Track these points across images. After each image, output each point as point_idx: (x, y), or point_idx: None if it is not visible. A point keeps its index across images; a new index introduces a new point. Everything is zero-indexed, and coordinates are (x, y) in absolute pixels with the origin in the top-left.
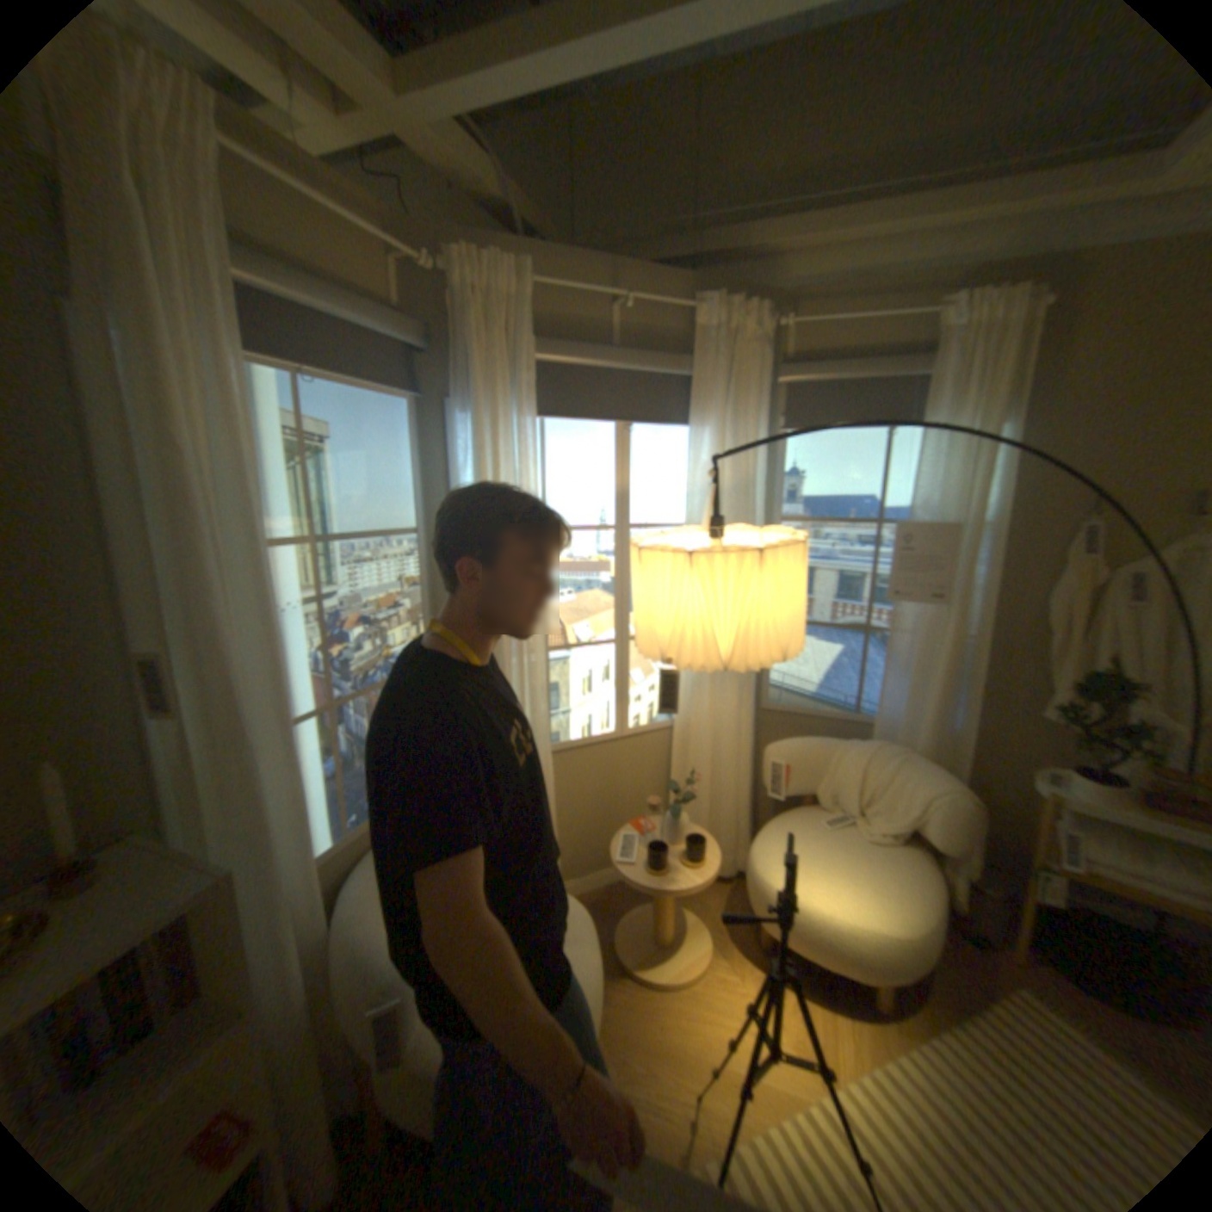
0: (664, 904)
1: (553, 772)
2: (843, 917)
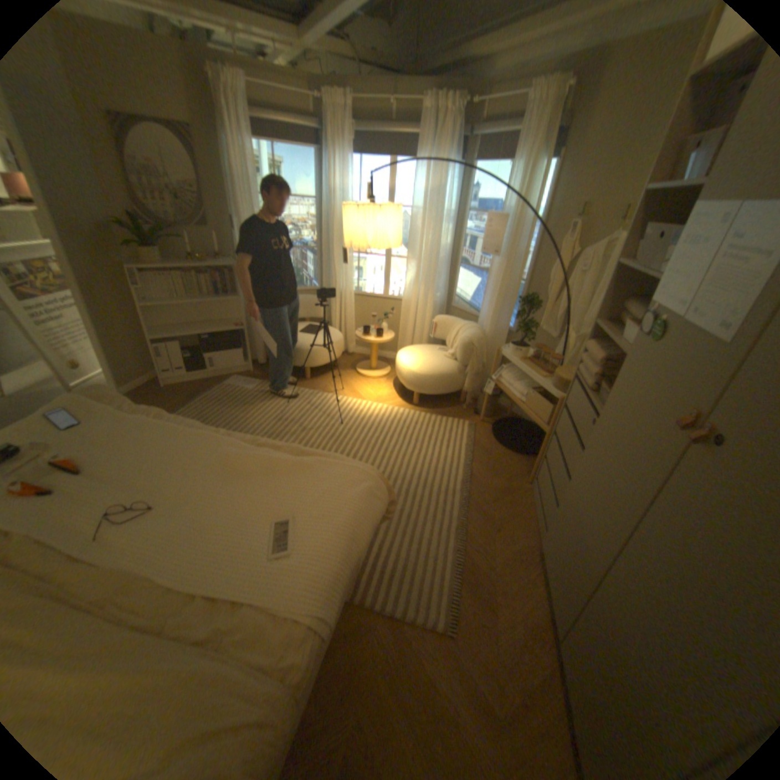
0: (371, 353)
1: (352, 299)
2: (404, 363)
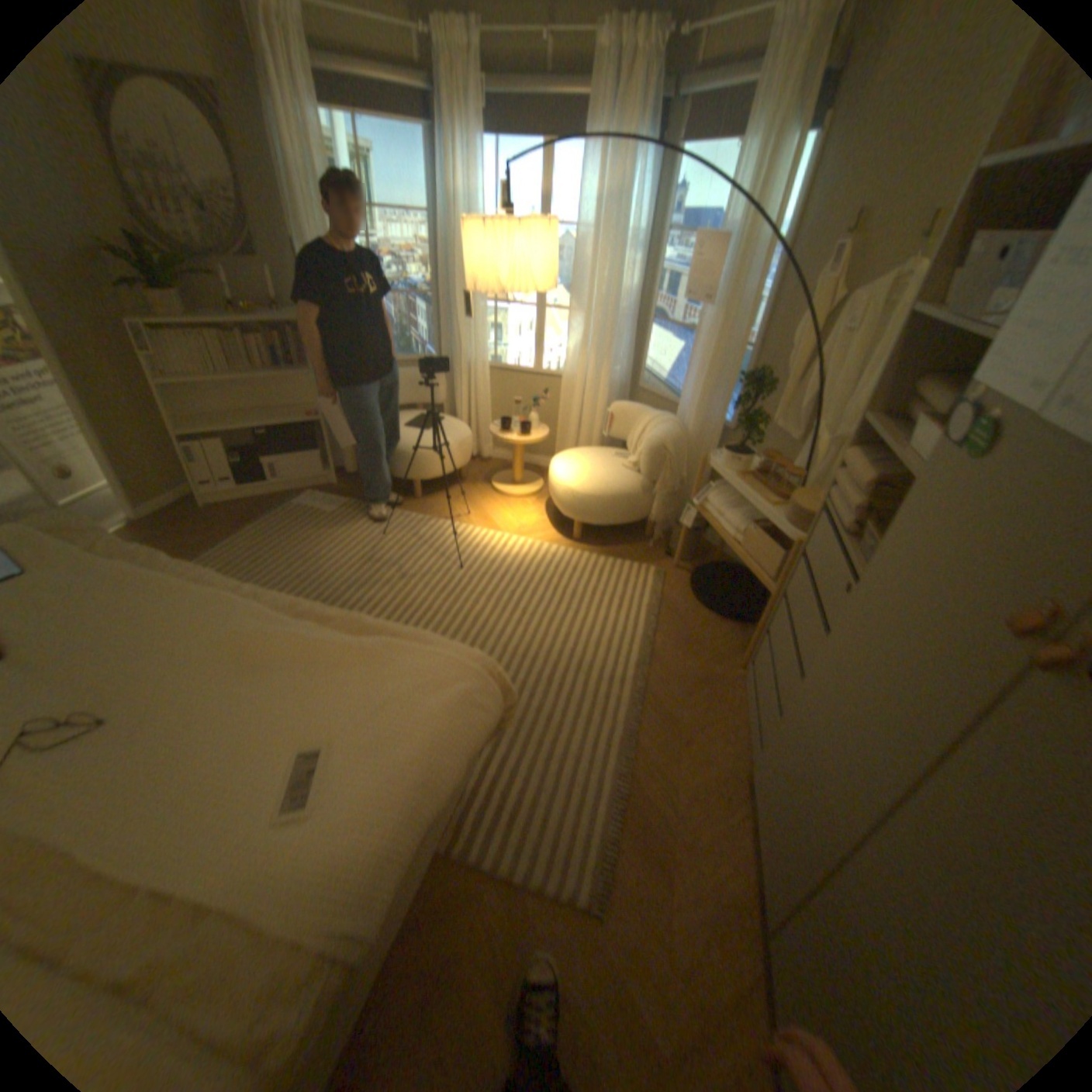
0: (513, 458)
1: (486, 374)
2: (559, 475)
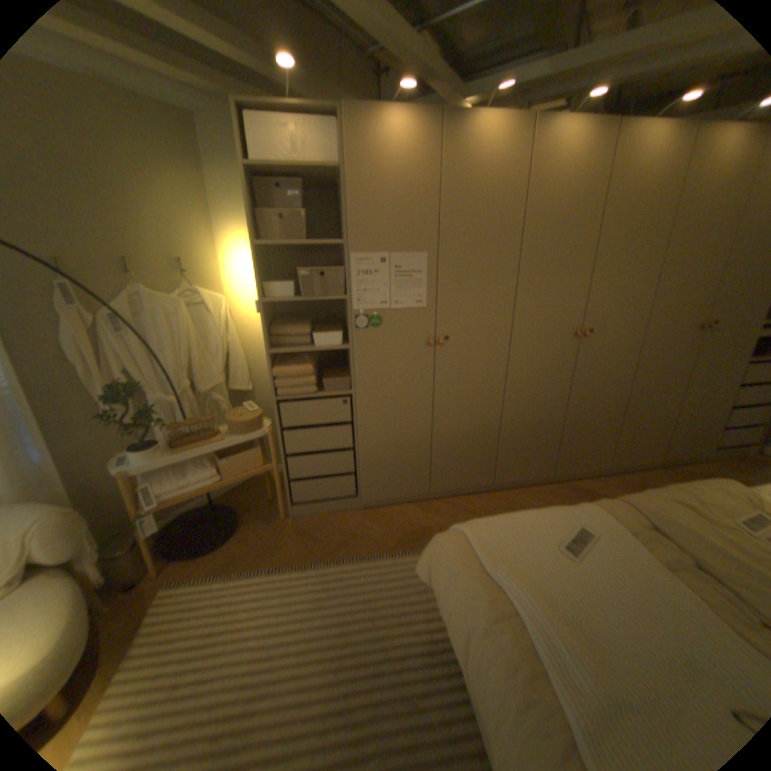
0: None
1: None
2: None
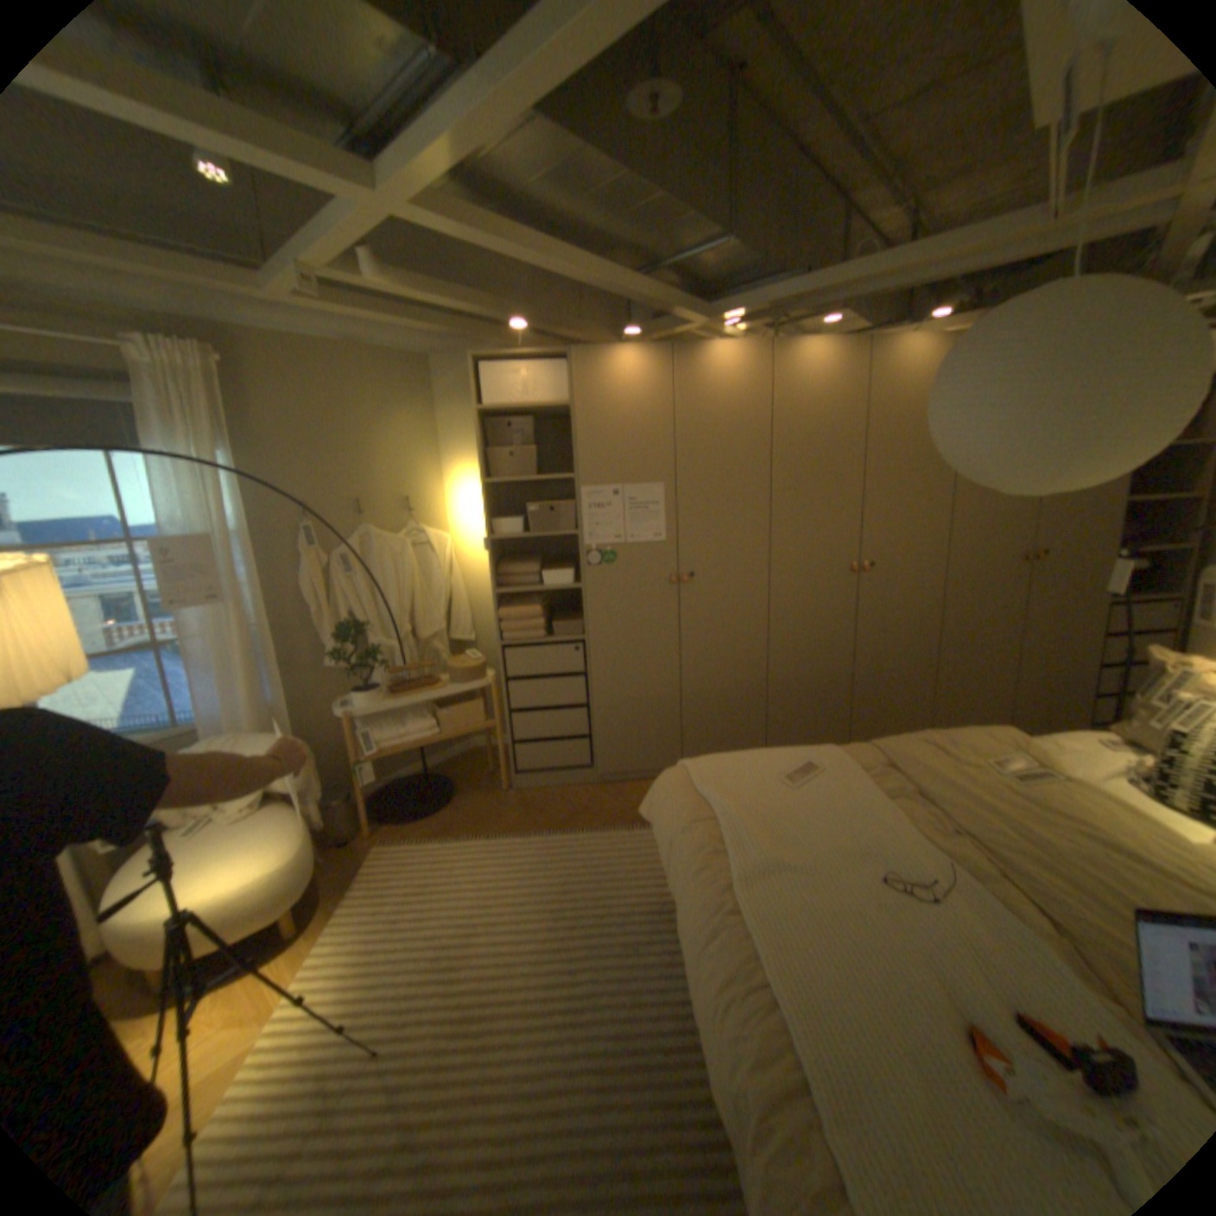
0: None
1: None
2: (224, 891)
